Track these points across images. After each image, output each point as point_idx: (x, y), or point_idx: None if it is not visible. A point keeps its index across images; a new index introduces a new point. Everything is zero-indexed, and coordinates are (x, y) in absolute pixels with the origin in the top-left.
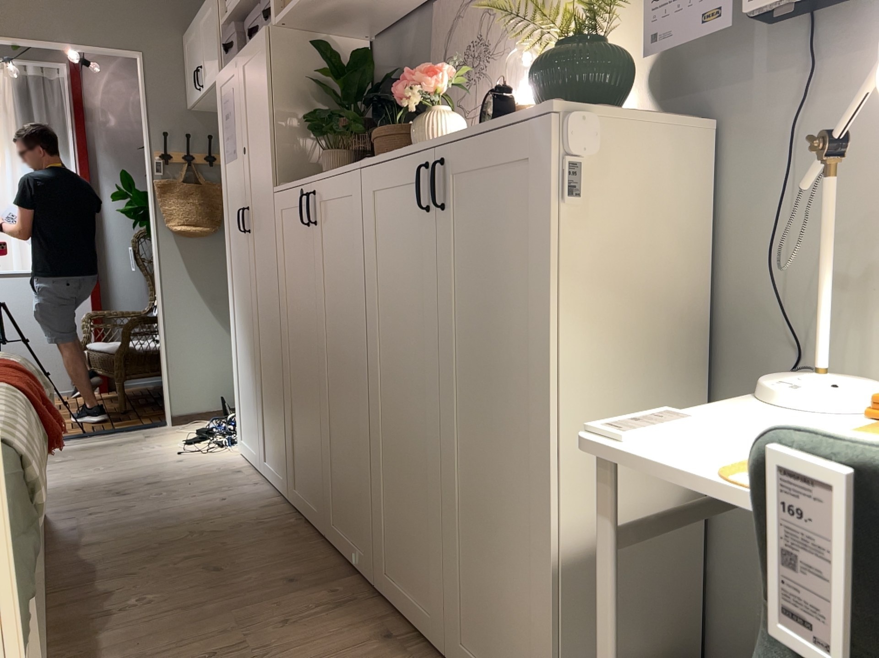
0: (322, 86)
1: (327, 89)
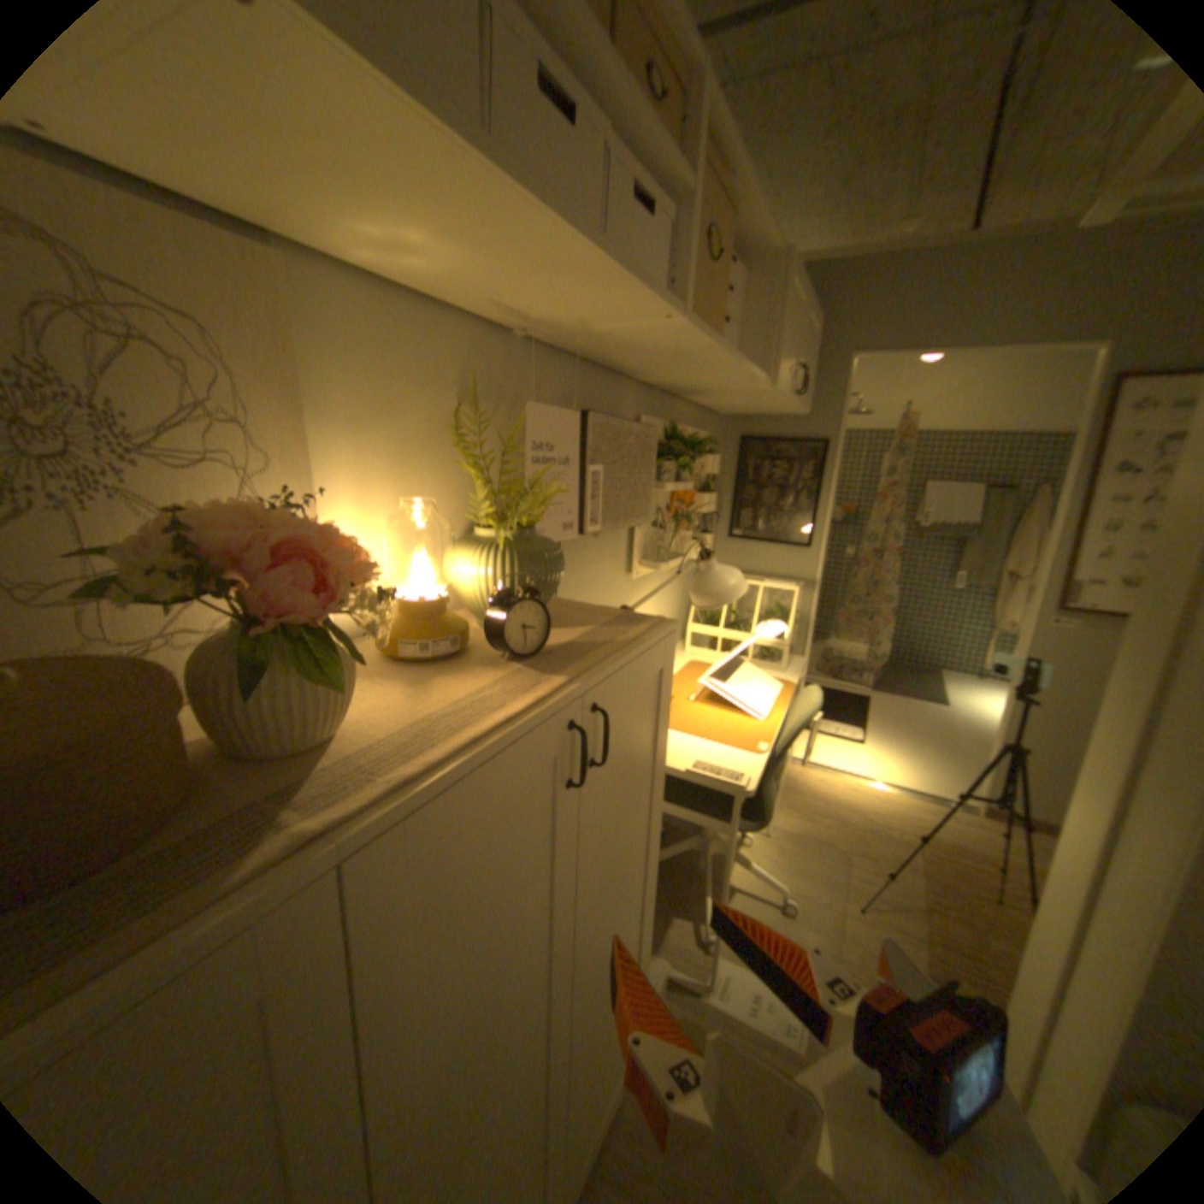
0: None
1: None
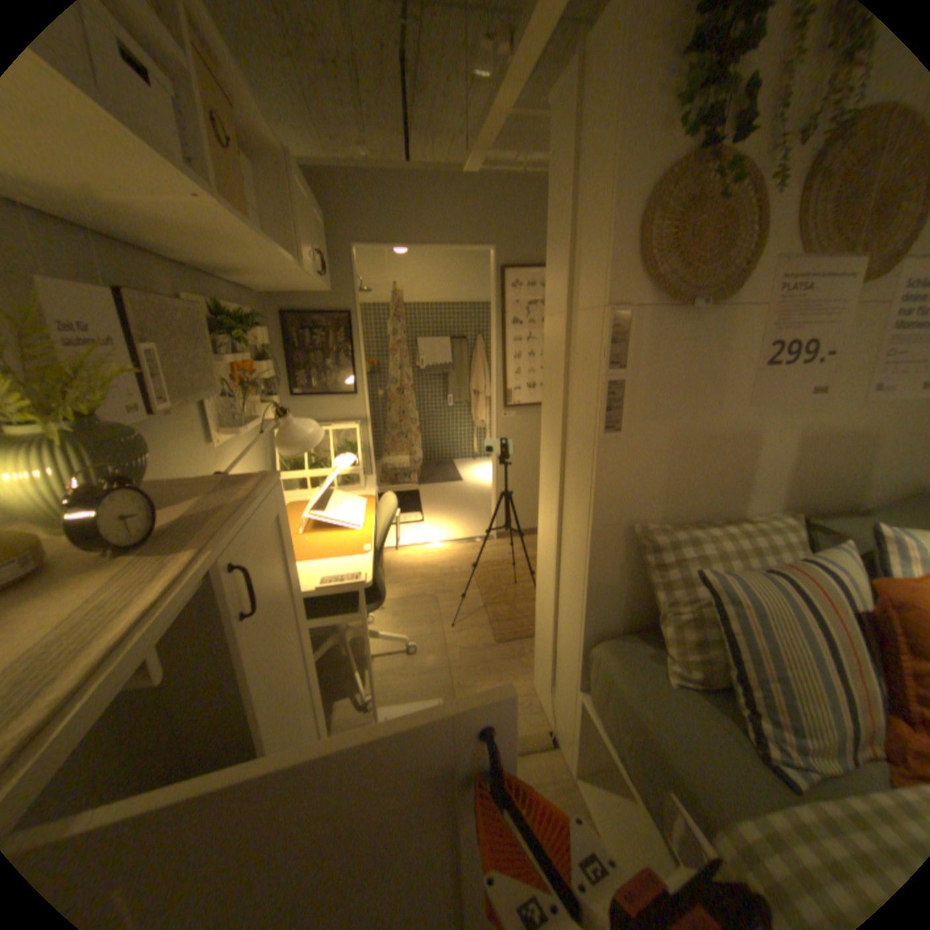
0: None
1: None
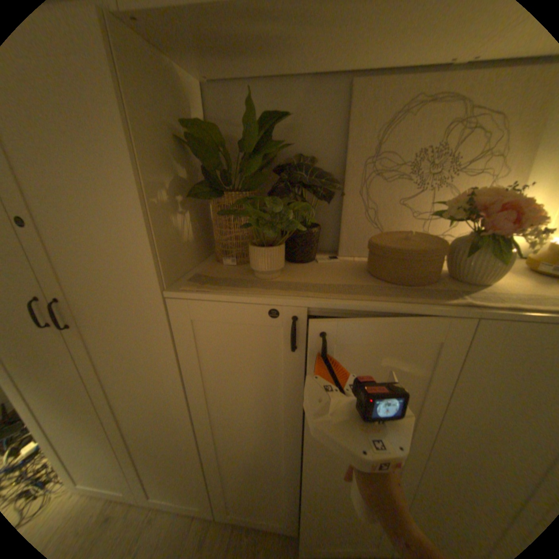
0: (197, 146)
1: (191, 147)
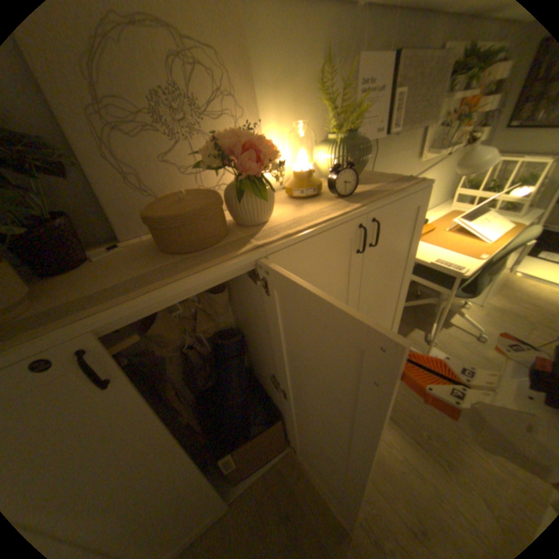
0: None
1: None
